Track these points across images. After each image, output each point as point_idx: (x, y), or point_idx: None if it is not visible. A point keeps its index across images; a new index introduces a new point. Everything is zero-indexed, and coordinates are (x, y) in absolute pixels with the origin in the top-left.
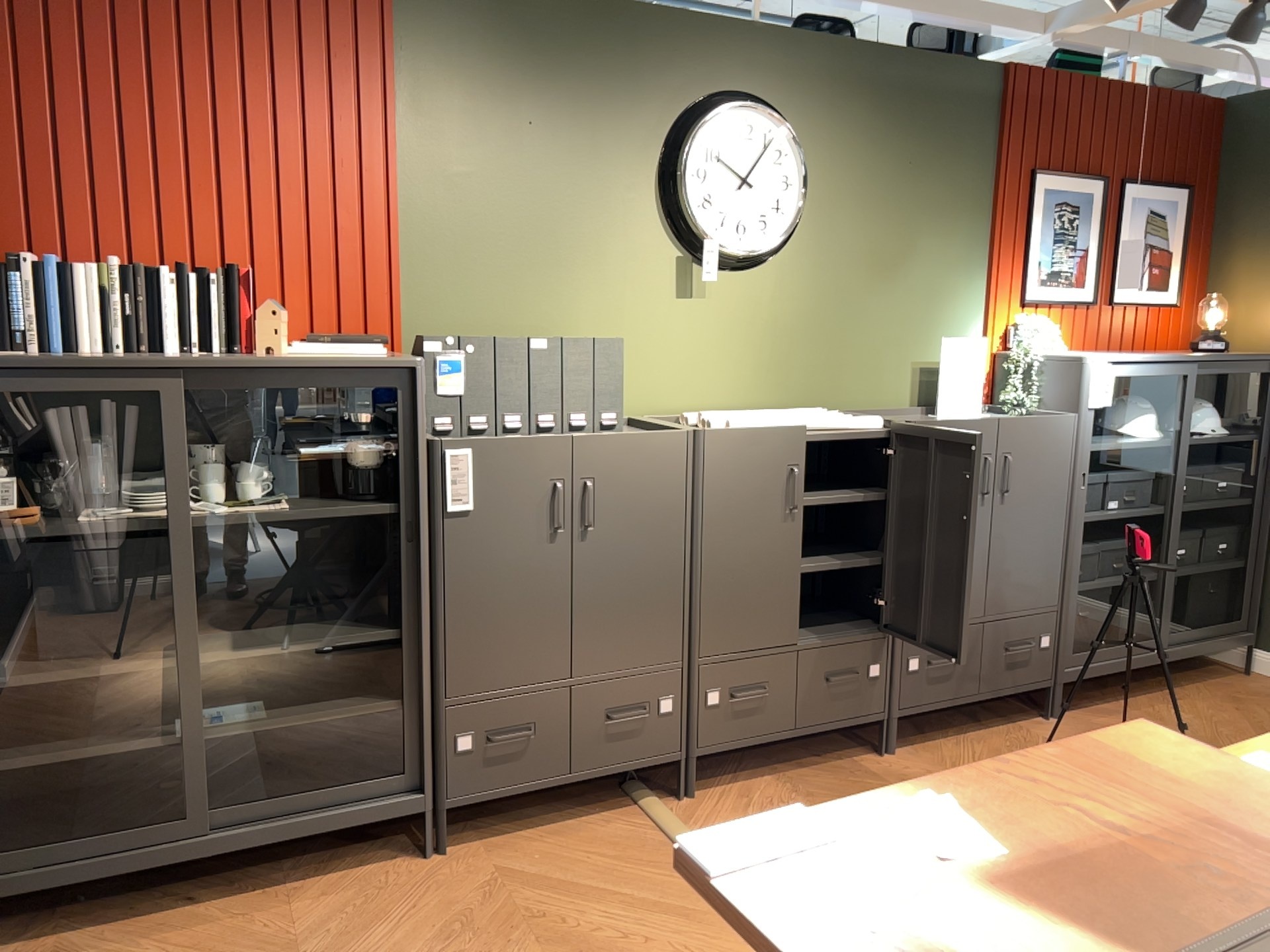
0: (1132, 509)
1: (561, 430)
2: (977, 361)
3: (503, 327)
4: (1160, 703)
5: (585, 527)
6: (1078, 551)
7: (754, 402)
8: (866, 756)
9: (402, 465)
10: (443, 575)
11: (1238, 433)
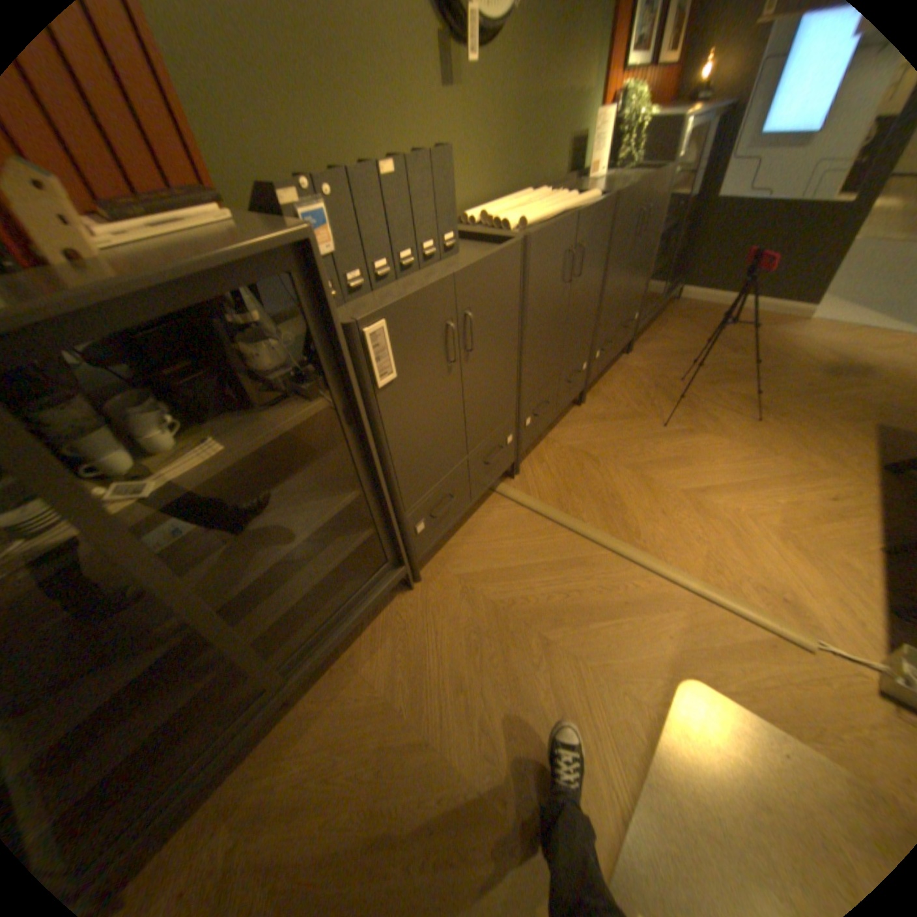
0: (667, 224)
1: (419, 264)
2: (609, 127)
3: (310, 150)
4: (660, 328)
5: (468, 351)
6: (654, 259)
7: (494, 191)
8: (573, 409)
9: (325, 358)
10: (387, 437)
11: (697, 160)
